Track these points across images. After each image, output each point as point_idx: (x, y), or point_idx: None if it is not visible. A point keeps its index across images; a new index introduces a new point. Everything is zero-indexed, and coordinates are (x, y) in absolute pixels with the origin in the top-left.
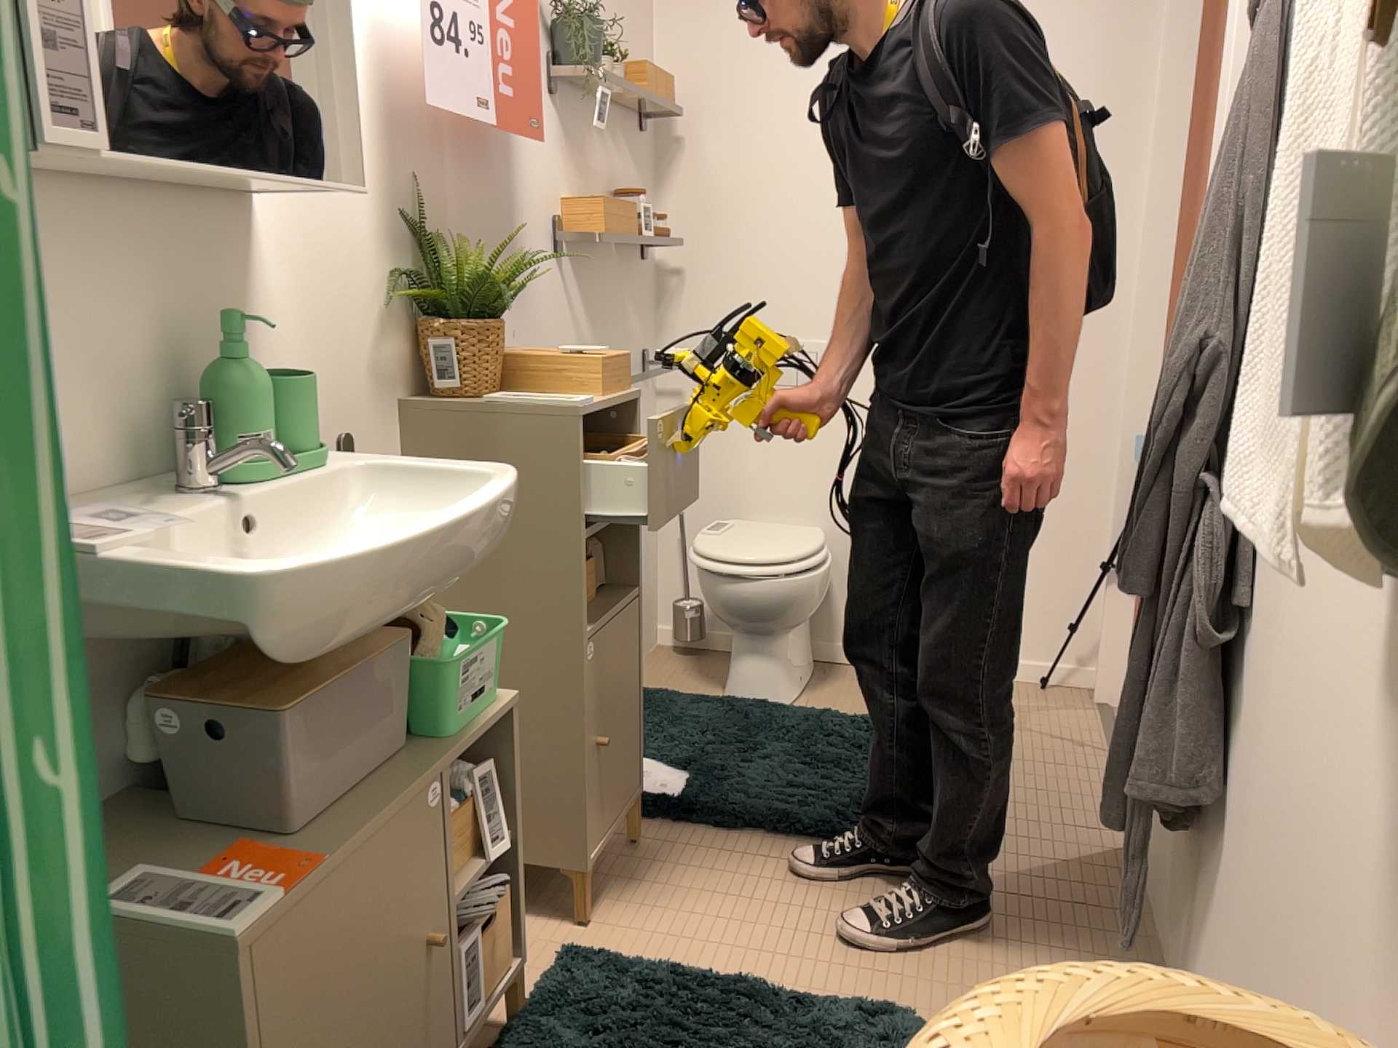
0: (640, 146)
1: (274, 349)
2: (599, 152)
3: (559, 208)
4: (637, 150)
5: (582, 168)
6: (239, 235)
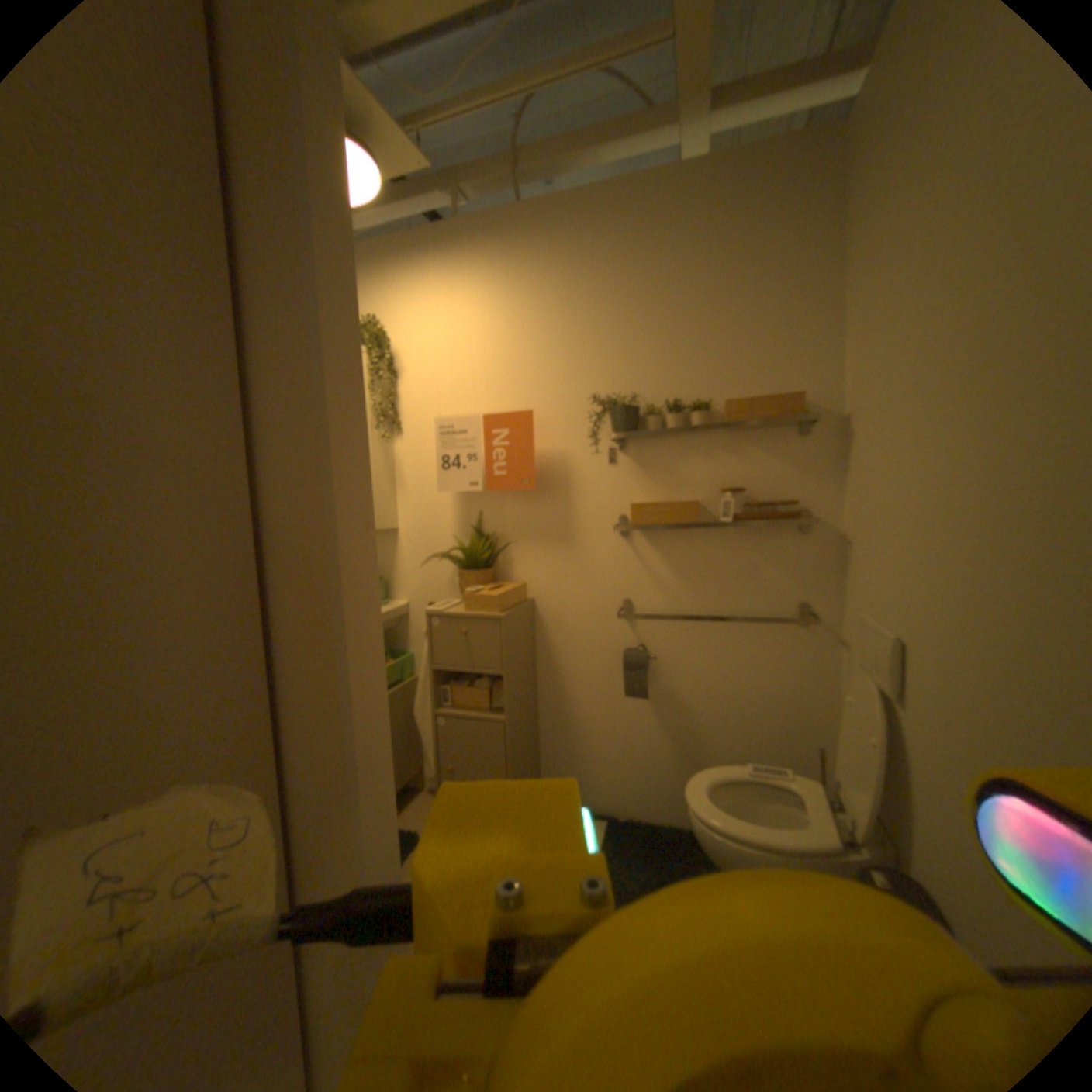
0: (802, 441)
1: (403, 570)
2: (702, 462)
3: (628, 507)
4: (793, 444)
5: (669, 478)
6: (392, 537)
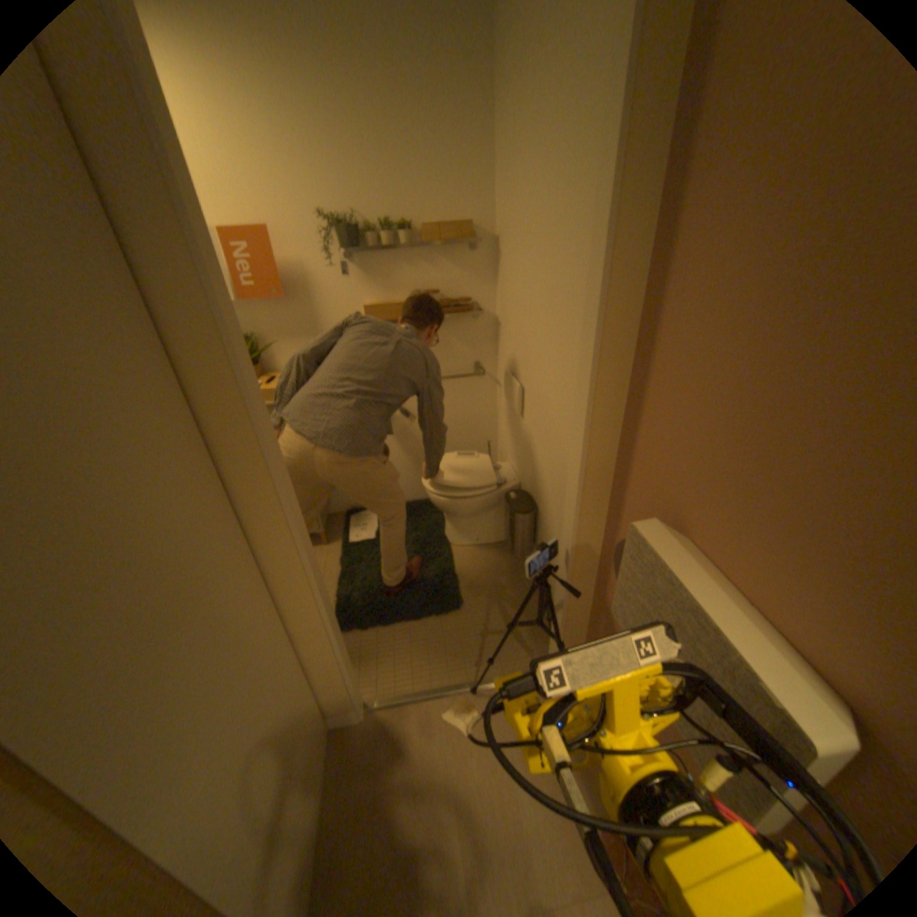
0: (470, 257)
1: None
2: (408, 273)
3: (360, 308)
4: (465, 260)
5: (387, 285)
6: None
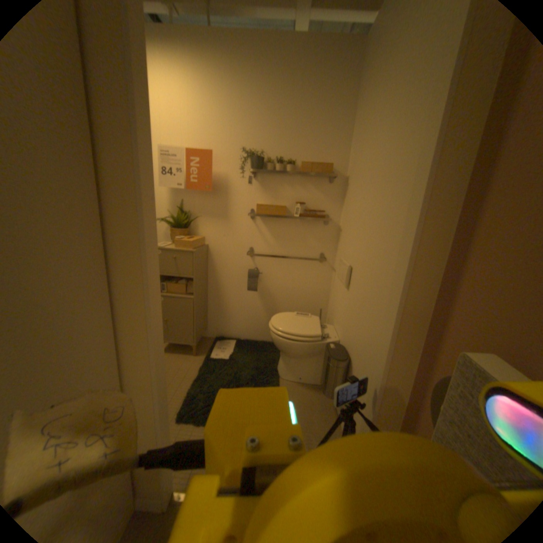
0: (329, 184)
1: None
2: (289, 188)
3: (255, 205)
4: (326, 185)
5: (274, 194)
6: None
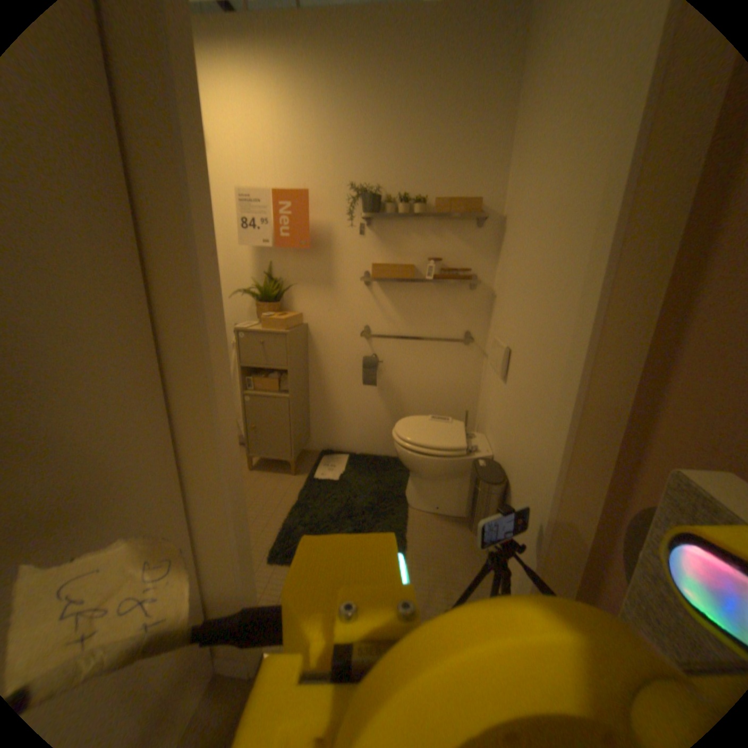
0: (477, 230)
1: None
2: (418, 239)
3: (370, 265)
4: (472, 232)
5: (397, 248)
6: None
